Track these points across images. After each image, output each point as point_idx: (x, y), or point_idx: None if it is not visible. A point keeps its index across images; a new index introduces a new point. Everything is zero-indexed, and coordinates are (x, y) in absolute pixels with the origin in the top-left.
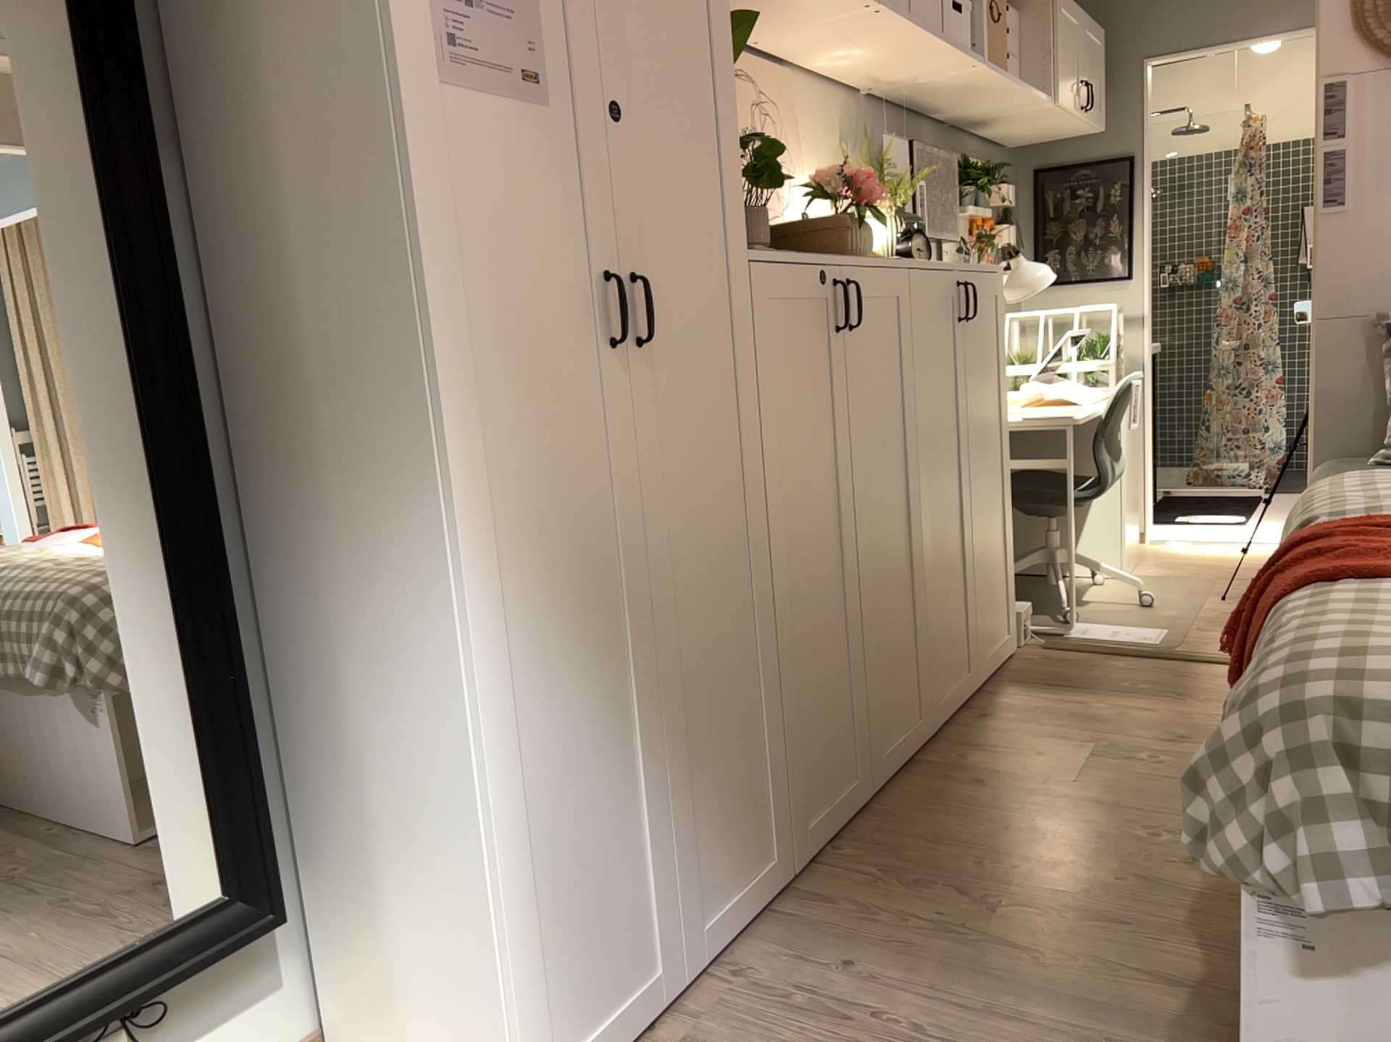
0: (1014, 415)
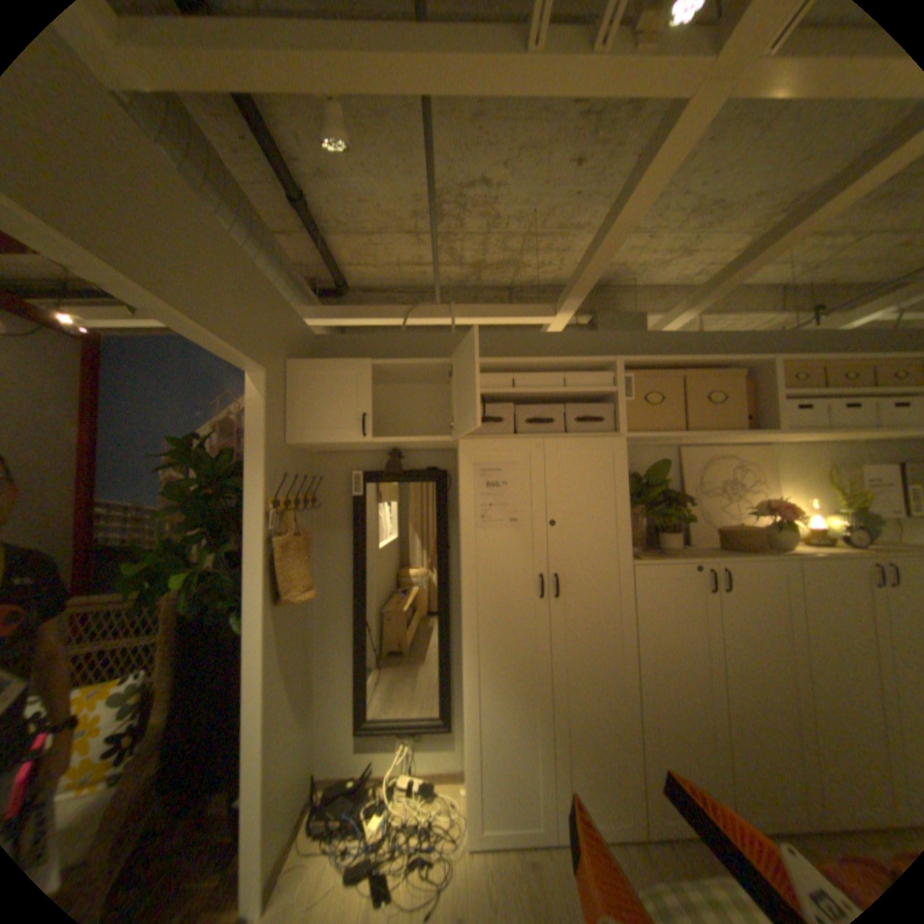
0: None
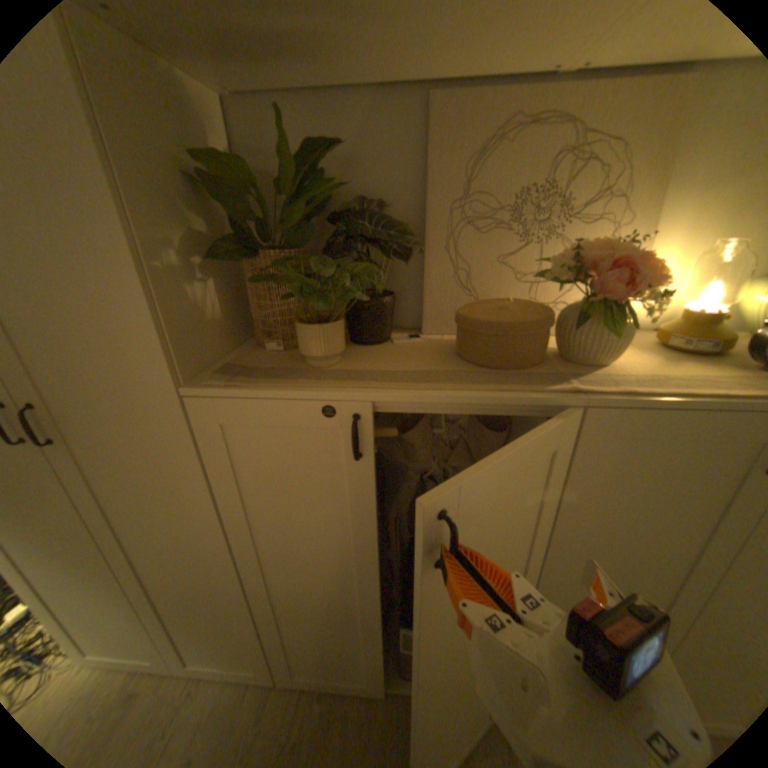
0: None
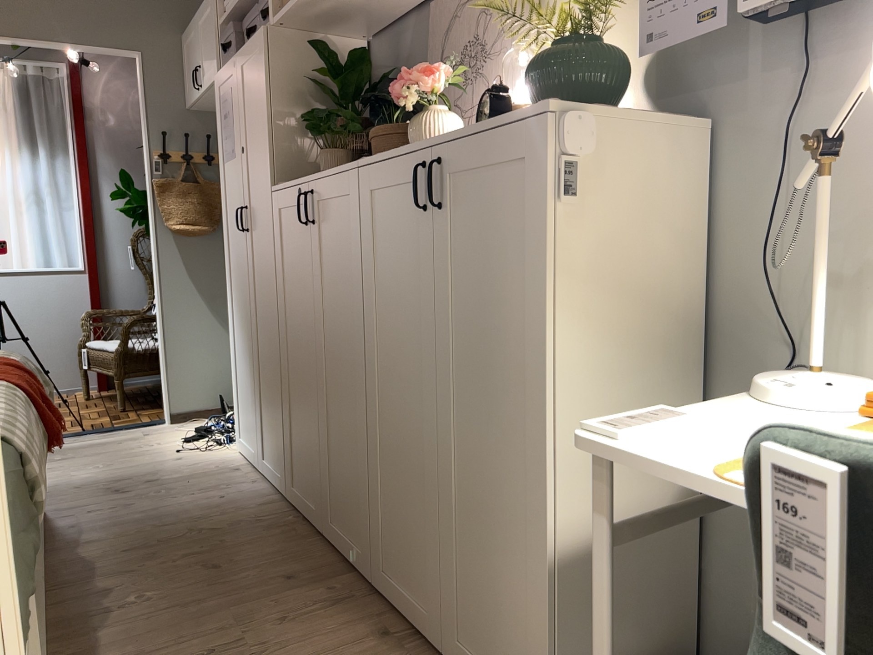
0: (711, 426)
